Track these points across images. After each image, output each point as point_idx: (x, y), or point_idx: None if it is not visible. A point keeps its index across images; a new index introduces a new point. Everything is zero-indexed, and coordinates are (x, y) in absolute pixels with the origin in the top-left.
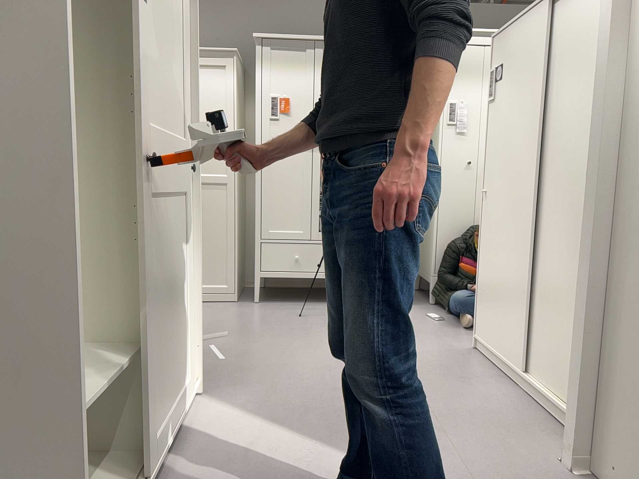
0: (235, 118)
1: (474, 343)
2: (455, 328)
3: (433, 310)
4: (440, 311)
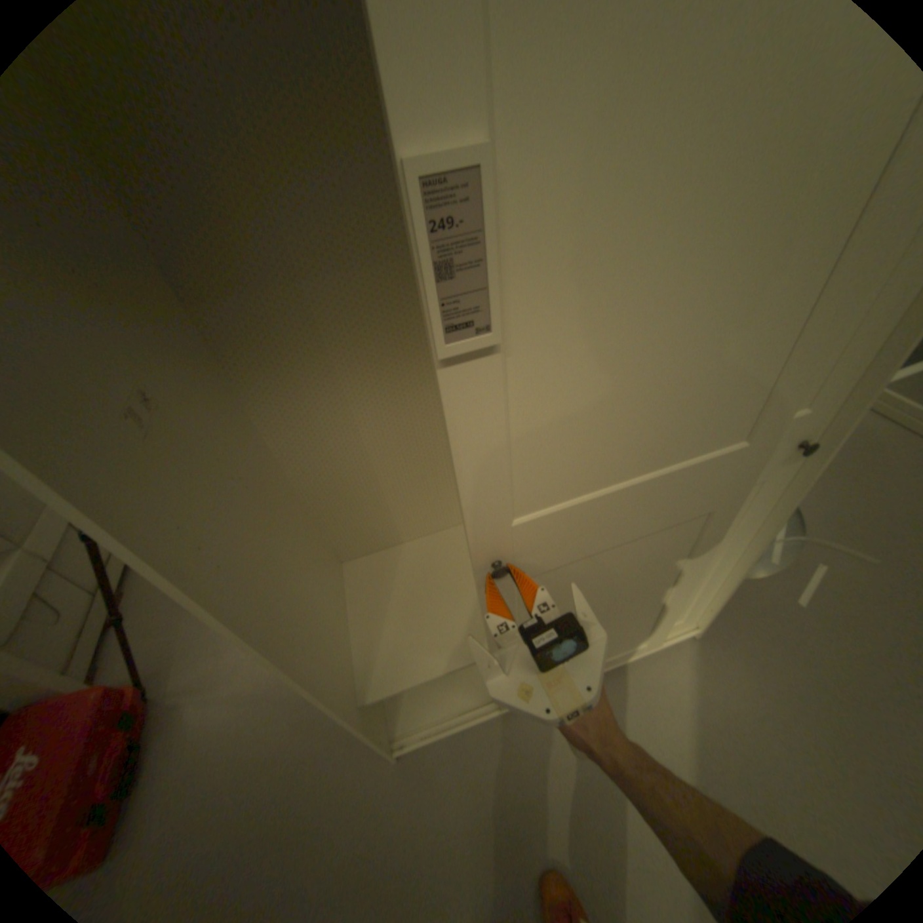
0: None
1: None
2: None
3: None
4: None
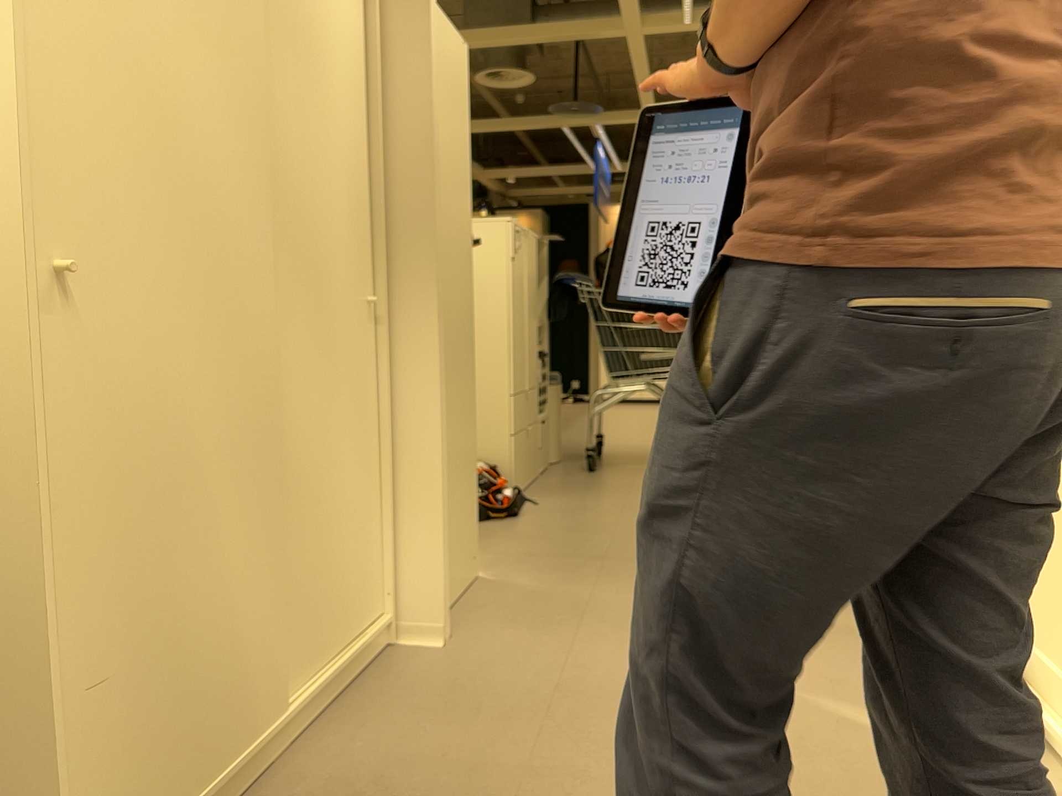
0: None
1: None
2: None
3: None
4: None
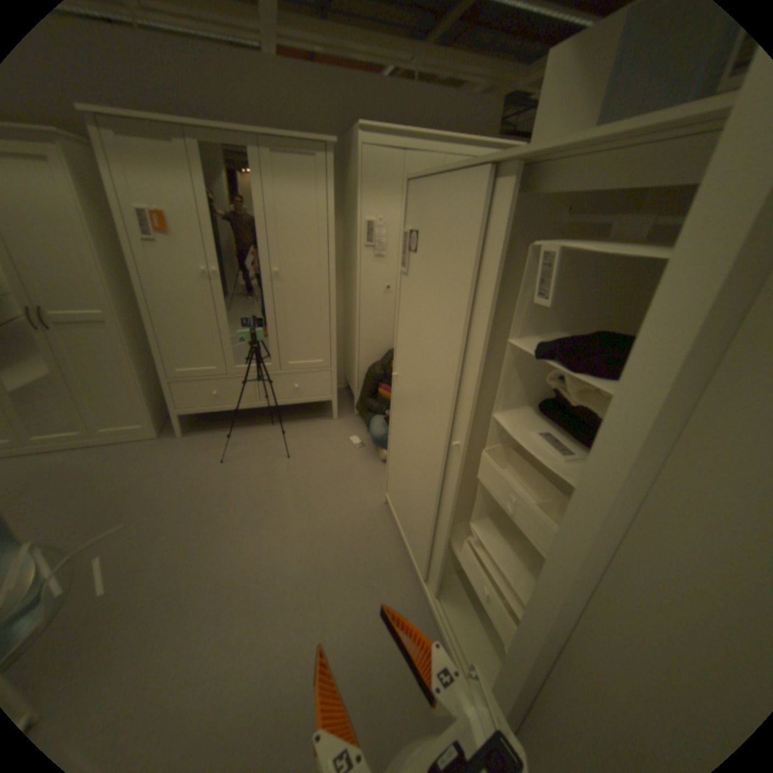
0: (91, 238)
1: (384, 497)
2: (371, 460)
3: (355, 427)
4: (361, 428)
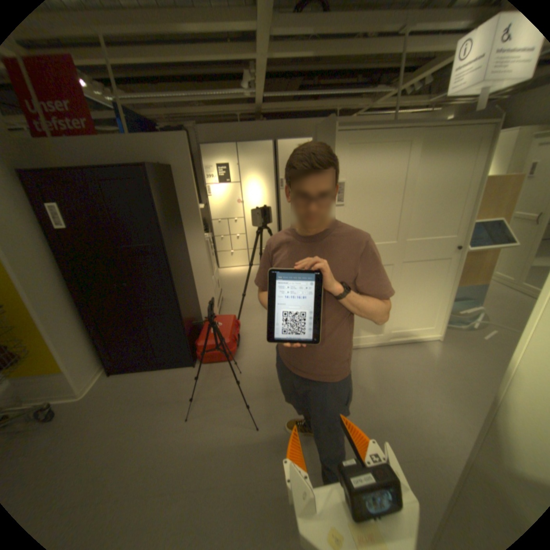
0: None
1: None
2: None
3: None
4: None
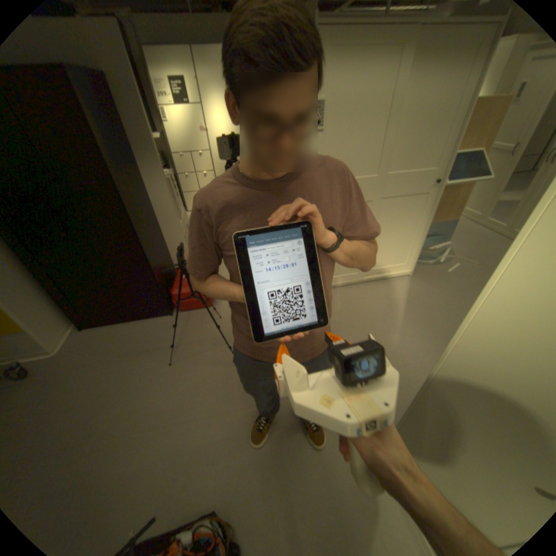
0: None
1: None
2: None
3: None
4: None
